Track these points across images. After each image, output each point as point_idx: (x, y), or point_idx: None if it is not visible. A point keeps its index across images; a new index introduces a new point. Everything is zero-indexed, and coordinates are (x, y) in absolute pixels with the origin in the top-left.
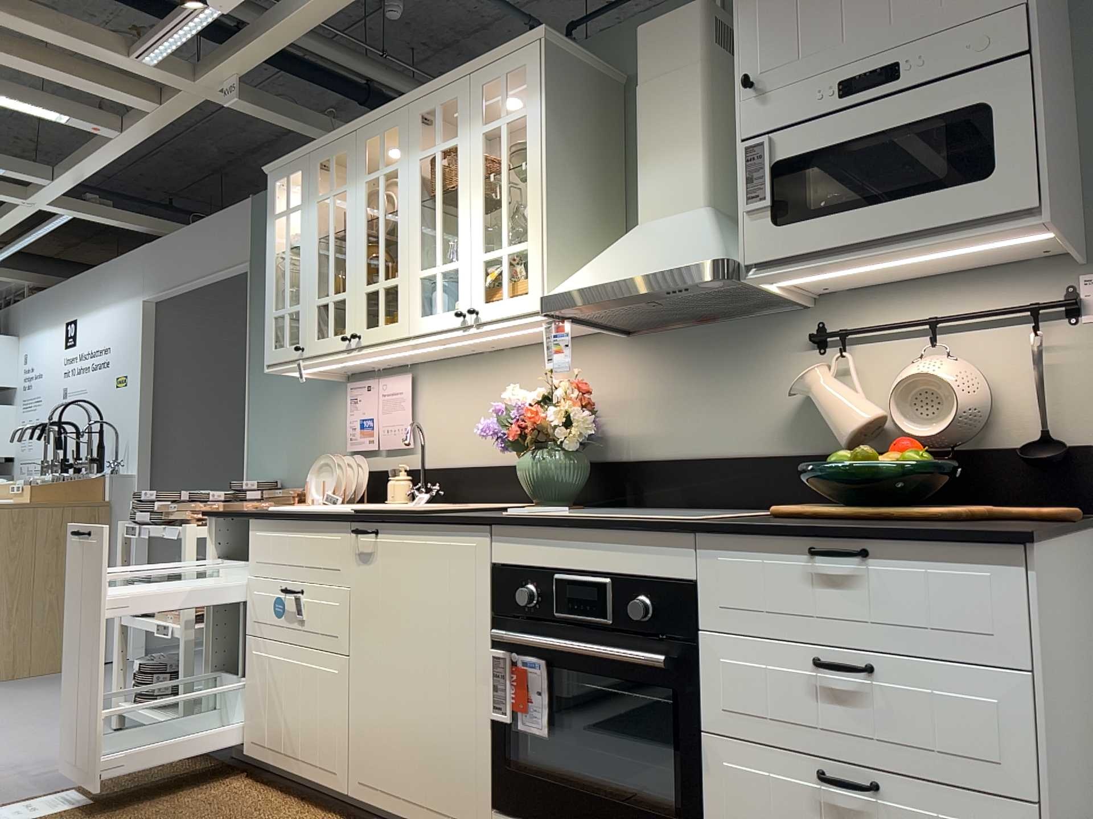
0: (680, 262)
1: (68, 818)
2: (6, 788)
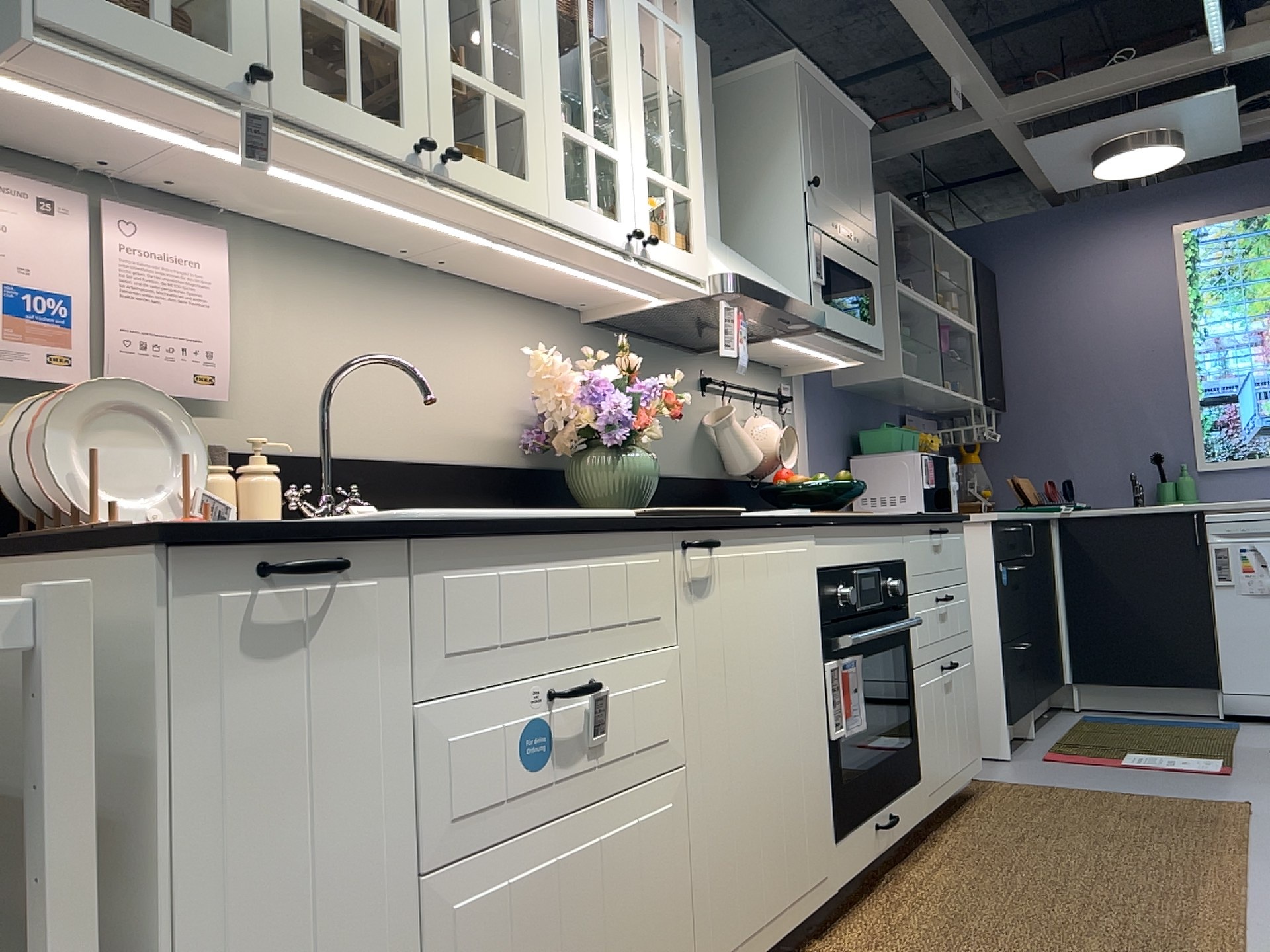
0: (802, 301)
1: None
2: None
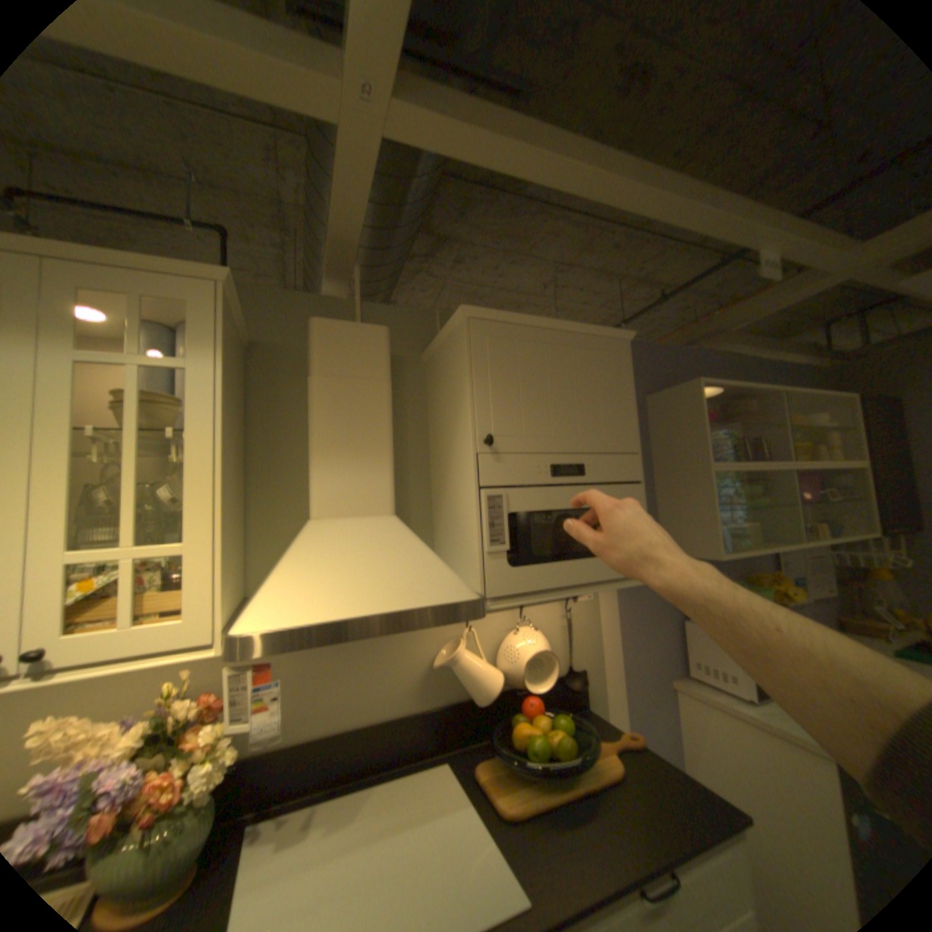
0: (434, 596)
1: None
2: None
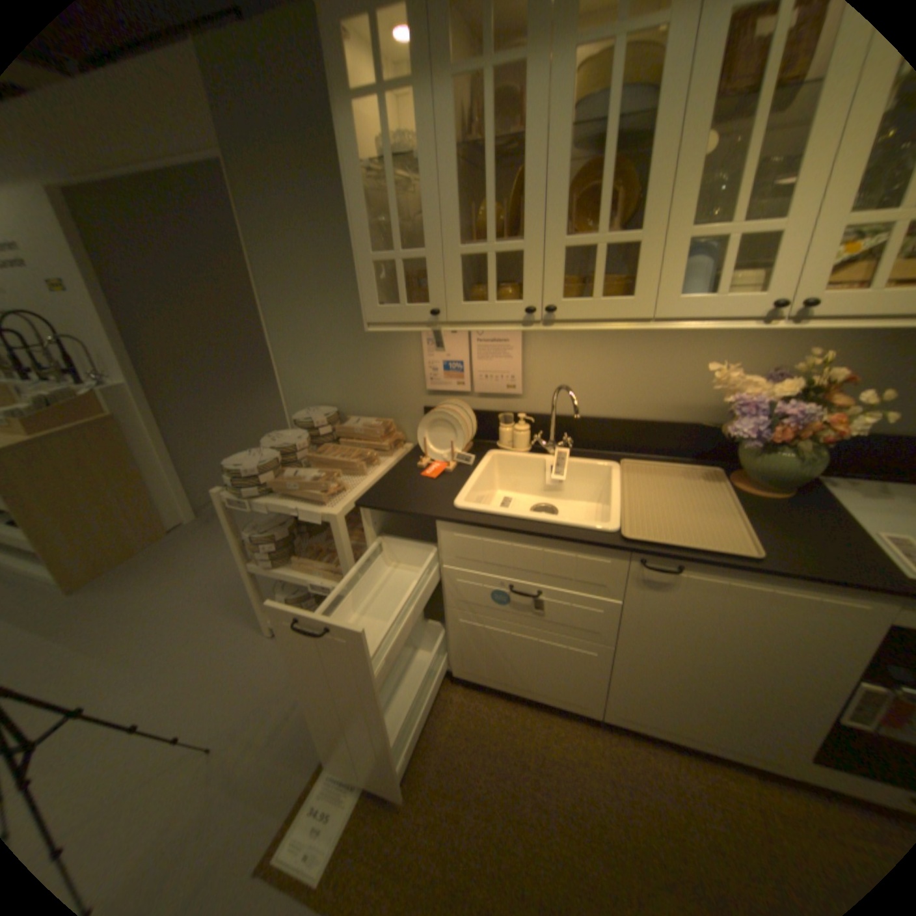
0: None
1: (372, 820)
2: (258, 781)
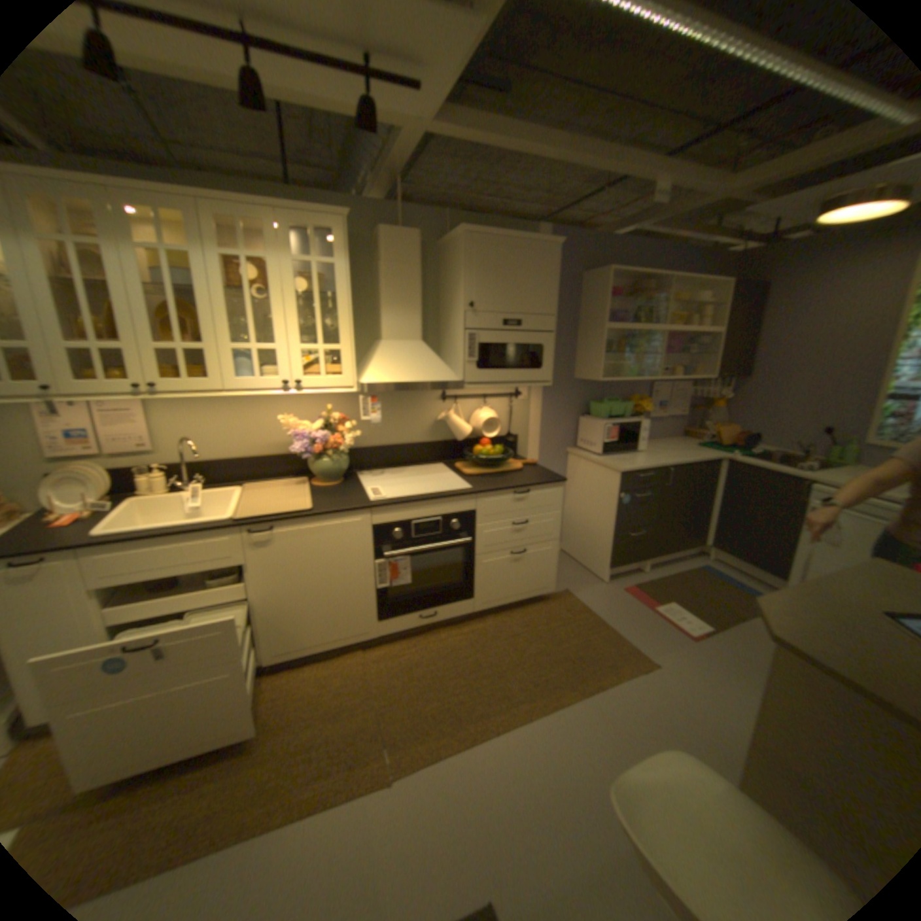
0: (443, 378)
1: None
2: None
